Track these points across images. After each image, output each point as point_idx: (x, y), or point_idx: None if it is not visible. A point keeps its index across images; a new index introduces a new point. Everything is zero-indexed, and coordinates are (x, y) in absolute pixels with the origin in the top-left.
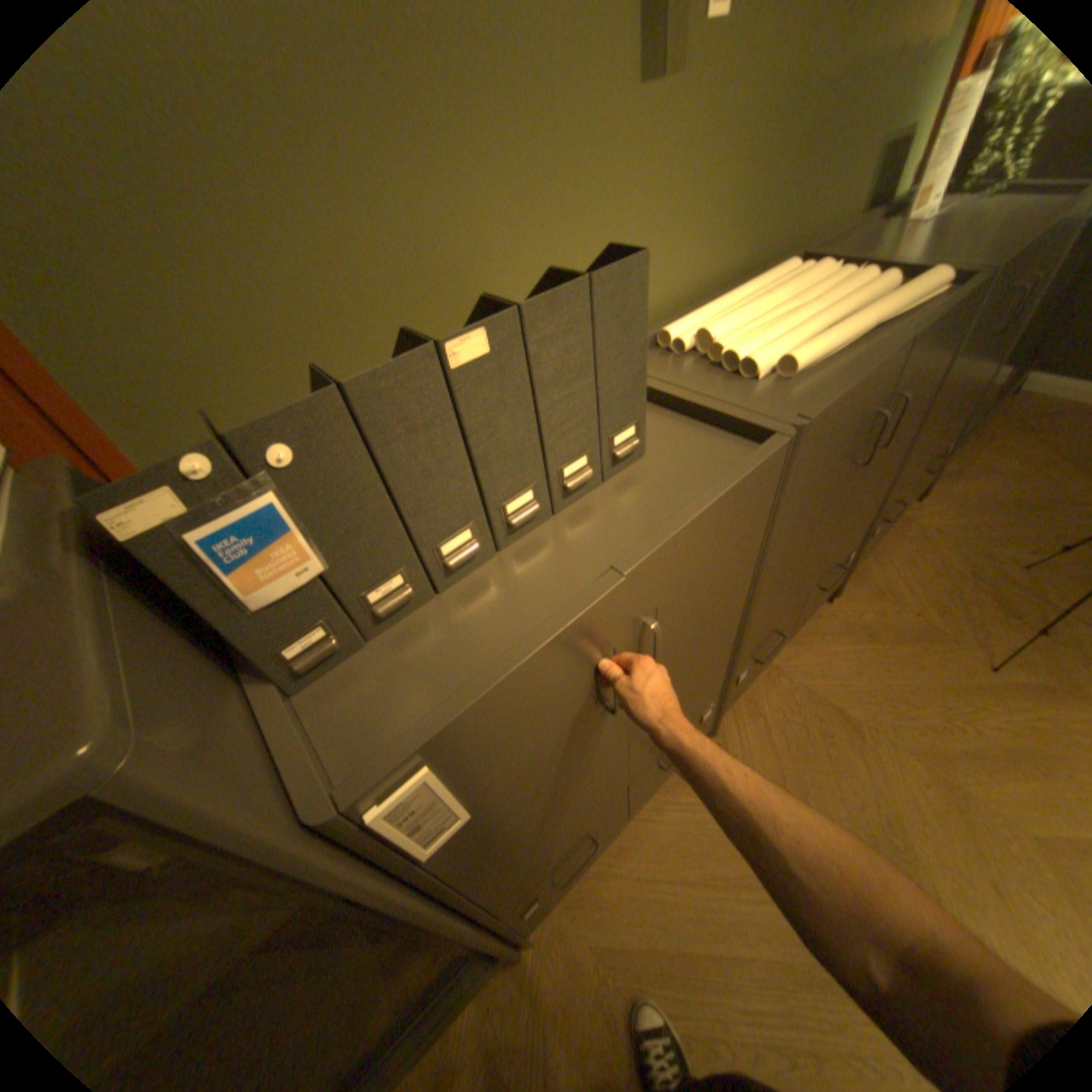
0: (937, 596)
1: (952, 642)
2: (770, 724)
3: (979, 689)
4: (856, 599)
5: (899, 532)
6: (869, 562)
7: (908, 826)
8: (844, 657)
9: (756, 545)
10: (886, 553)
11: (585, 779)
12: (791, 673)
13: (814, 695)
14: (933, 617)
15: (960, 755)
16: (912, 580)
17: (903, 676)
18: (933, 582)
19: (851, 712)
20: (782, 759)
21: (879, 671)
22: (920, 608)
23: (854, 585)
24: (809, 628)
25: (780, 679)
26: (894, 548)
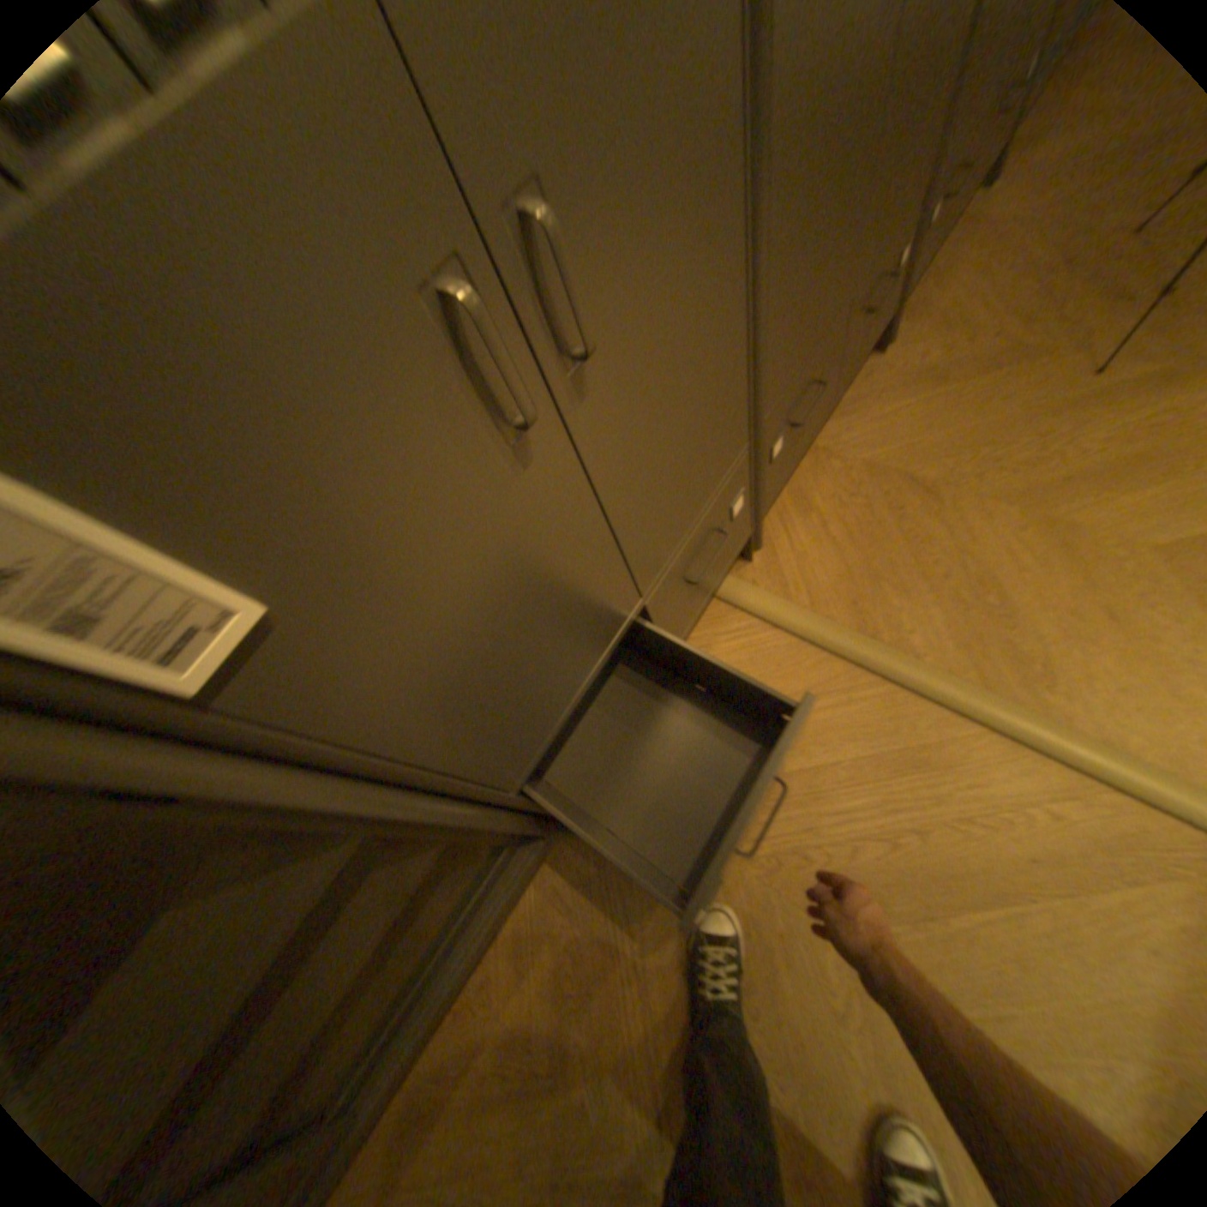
0: (1019, 304)
1: (1041, 355)
2: (824, 517)
3: (1078, 400)
4: (915, 339)
5: (963, 238)
6: (927, 289)
7: (1001, 578)
8: (906, 413)
9: (731, 107)
10: (948, 270)
11: (551, 581)
12: (842, 451)
13: (874, 468)
14: (1015, 331)
15: (1059, 483)
16: (985, 294)
17: (983, 413)
18: (1013, 289)
19: (921, 473)
20: (844, 550)
21: (952, 417)
22: (997, 325)
23: (910, 323)
24: (859, 392)
25: (830, 462)
26: (958, 260)
